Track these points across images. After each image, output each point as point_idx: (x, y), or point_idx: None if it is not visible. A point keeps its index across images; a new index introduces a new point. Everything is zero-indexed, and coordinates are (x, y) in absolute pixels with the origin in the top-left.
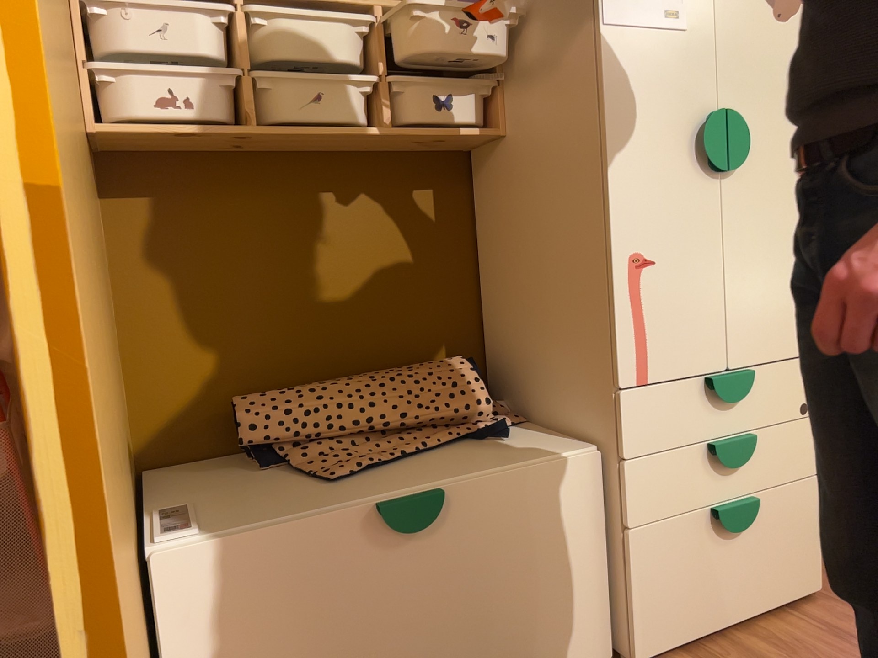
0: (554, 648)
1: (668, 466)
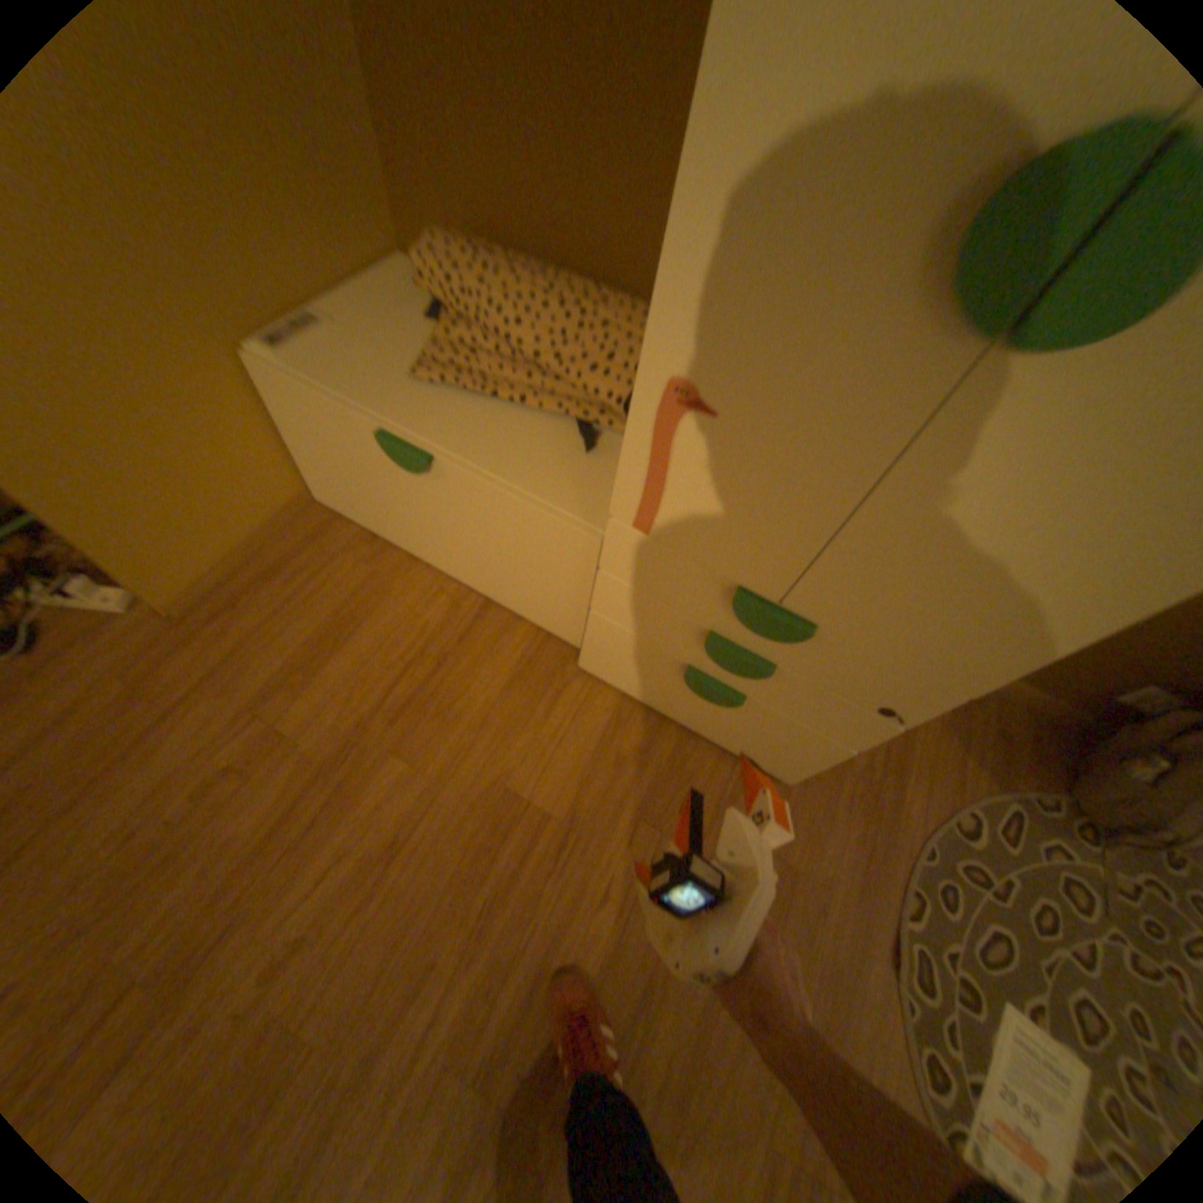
0: (532, 609)
1: (648, 607)
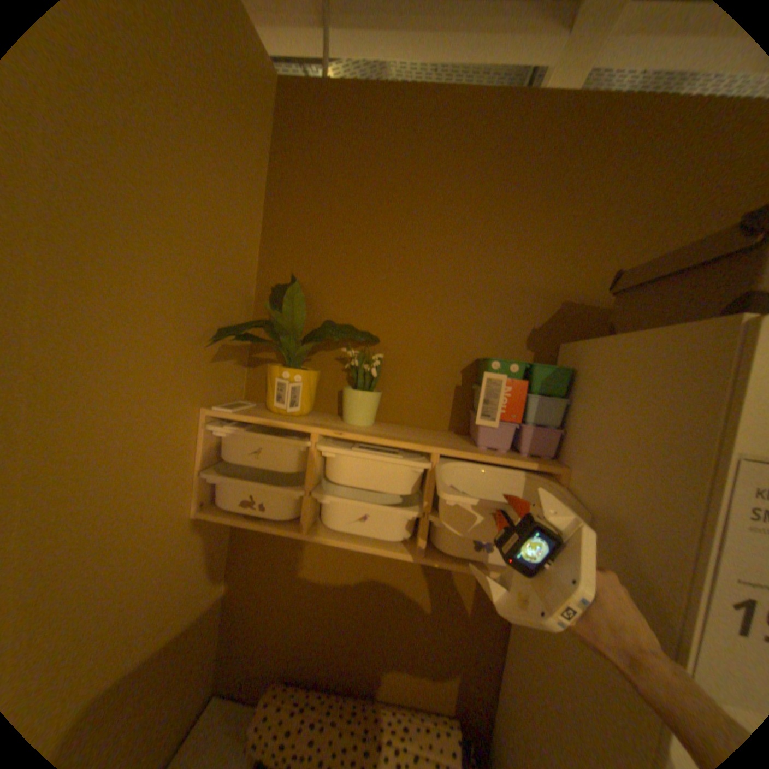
0: None
1: None
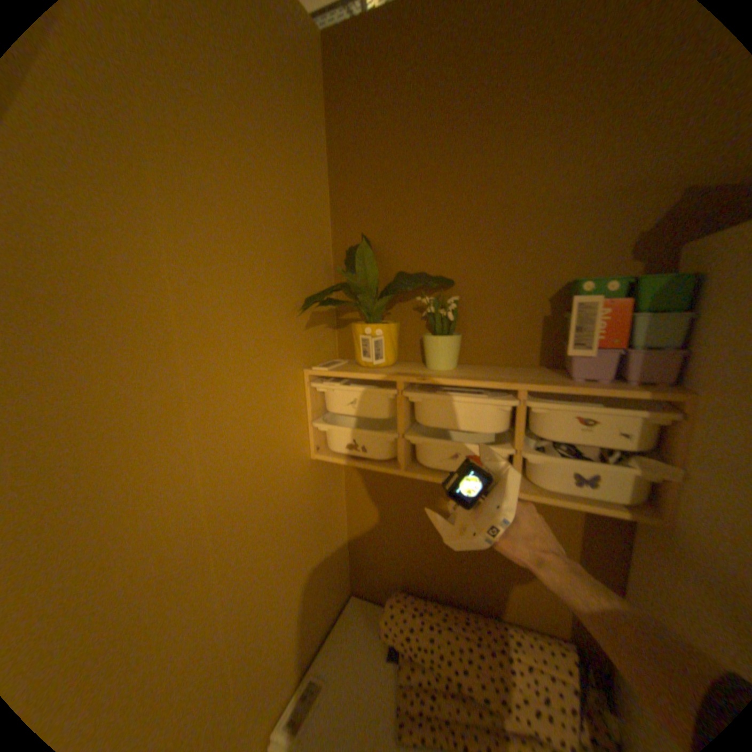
0: None
1: None
